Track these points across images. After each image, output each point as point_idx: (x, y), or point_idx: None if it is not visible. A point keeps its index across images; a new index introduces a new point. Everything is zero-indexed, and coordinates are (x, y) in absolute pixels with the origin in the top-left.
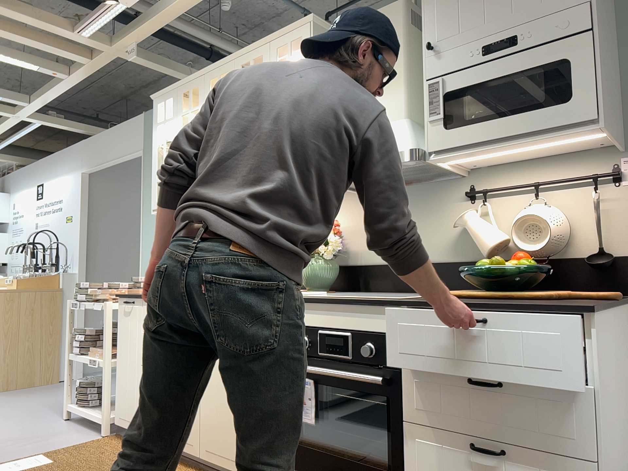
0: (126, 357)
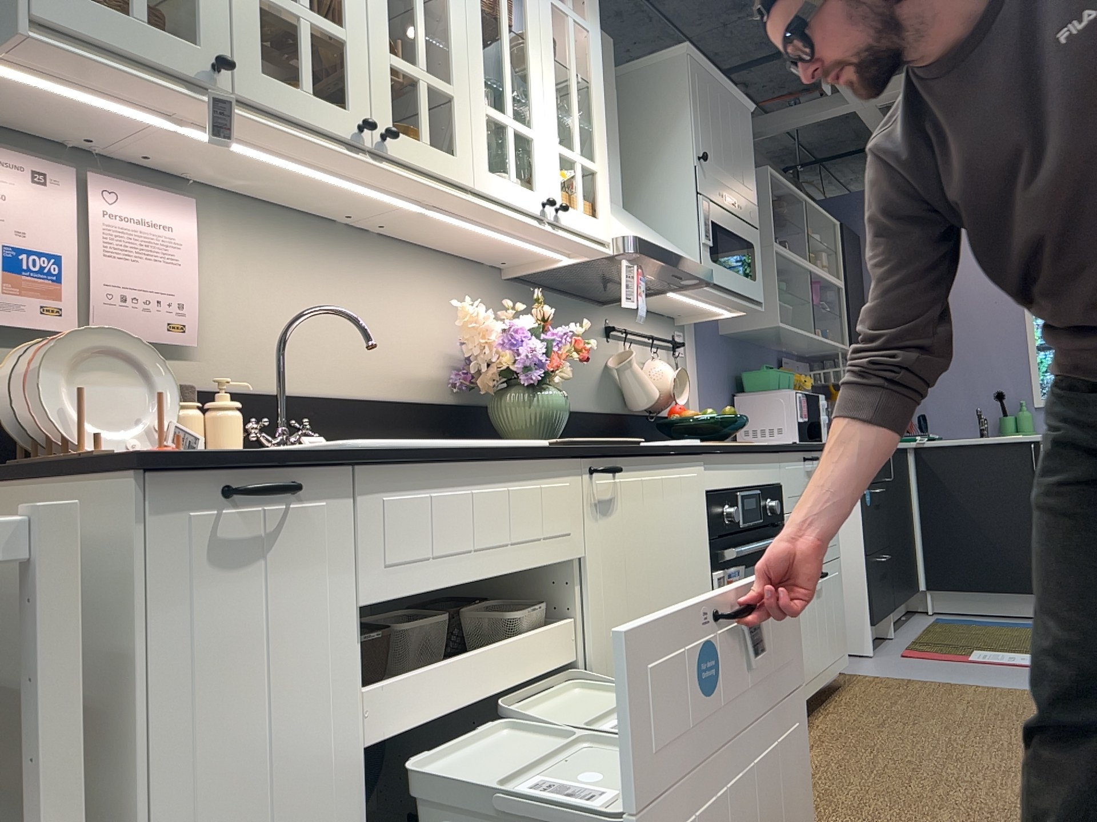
0: (243, 783)
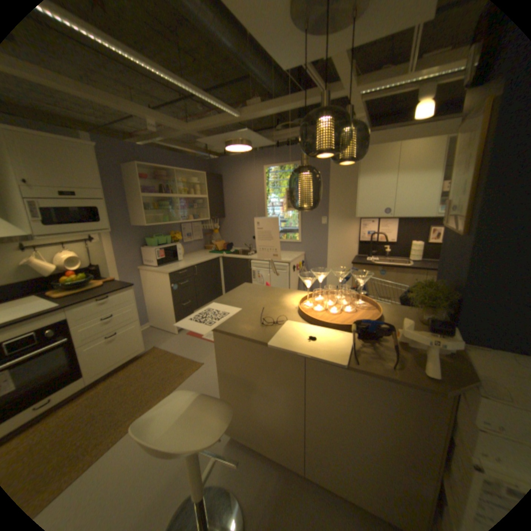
0: None
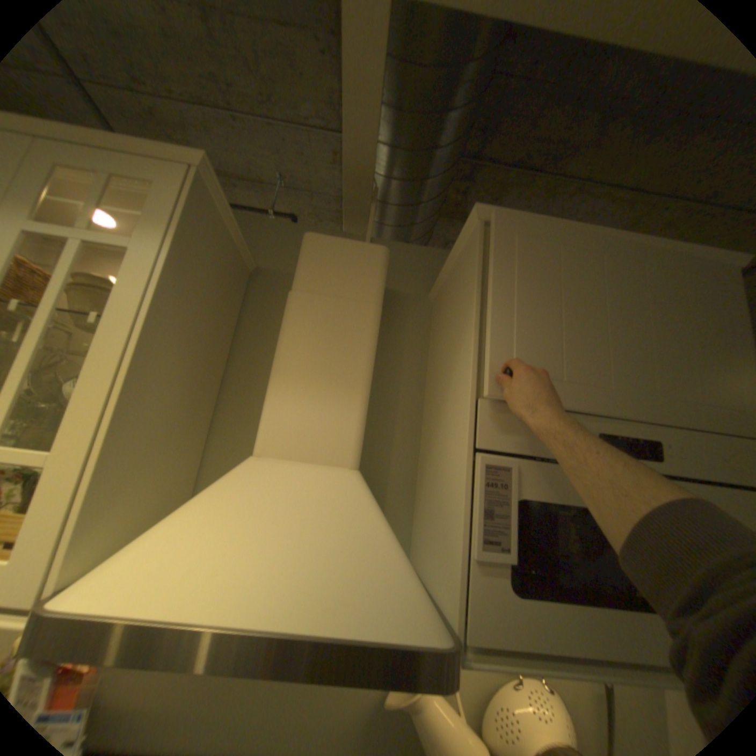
0: None
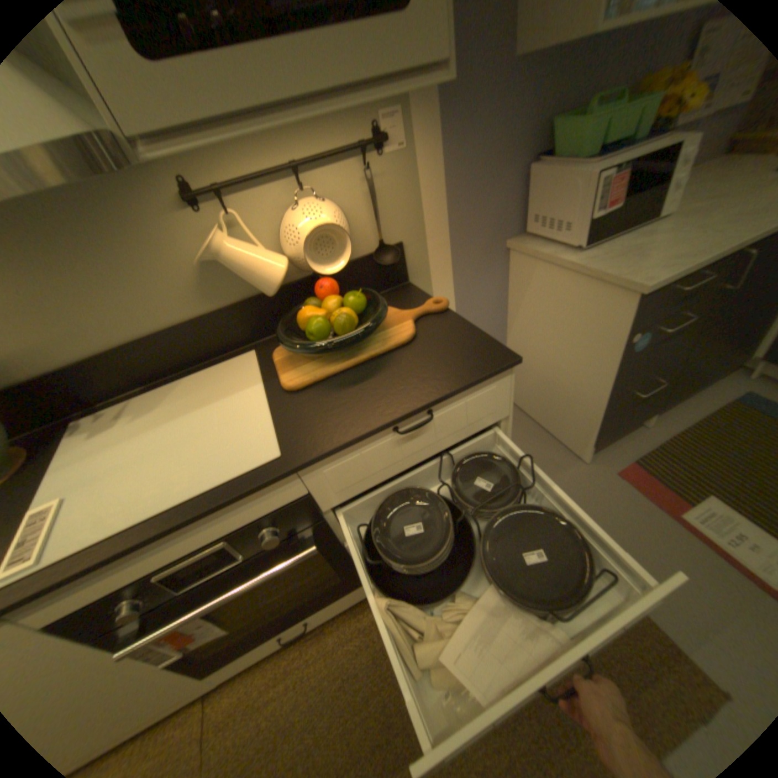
0: None
